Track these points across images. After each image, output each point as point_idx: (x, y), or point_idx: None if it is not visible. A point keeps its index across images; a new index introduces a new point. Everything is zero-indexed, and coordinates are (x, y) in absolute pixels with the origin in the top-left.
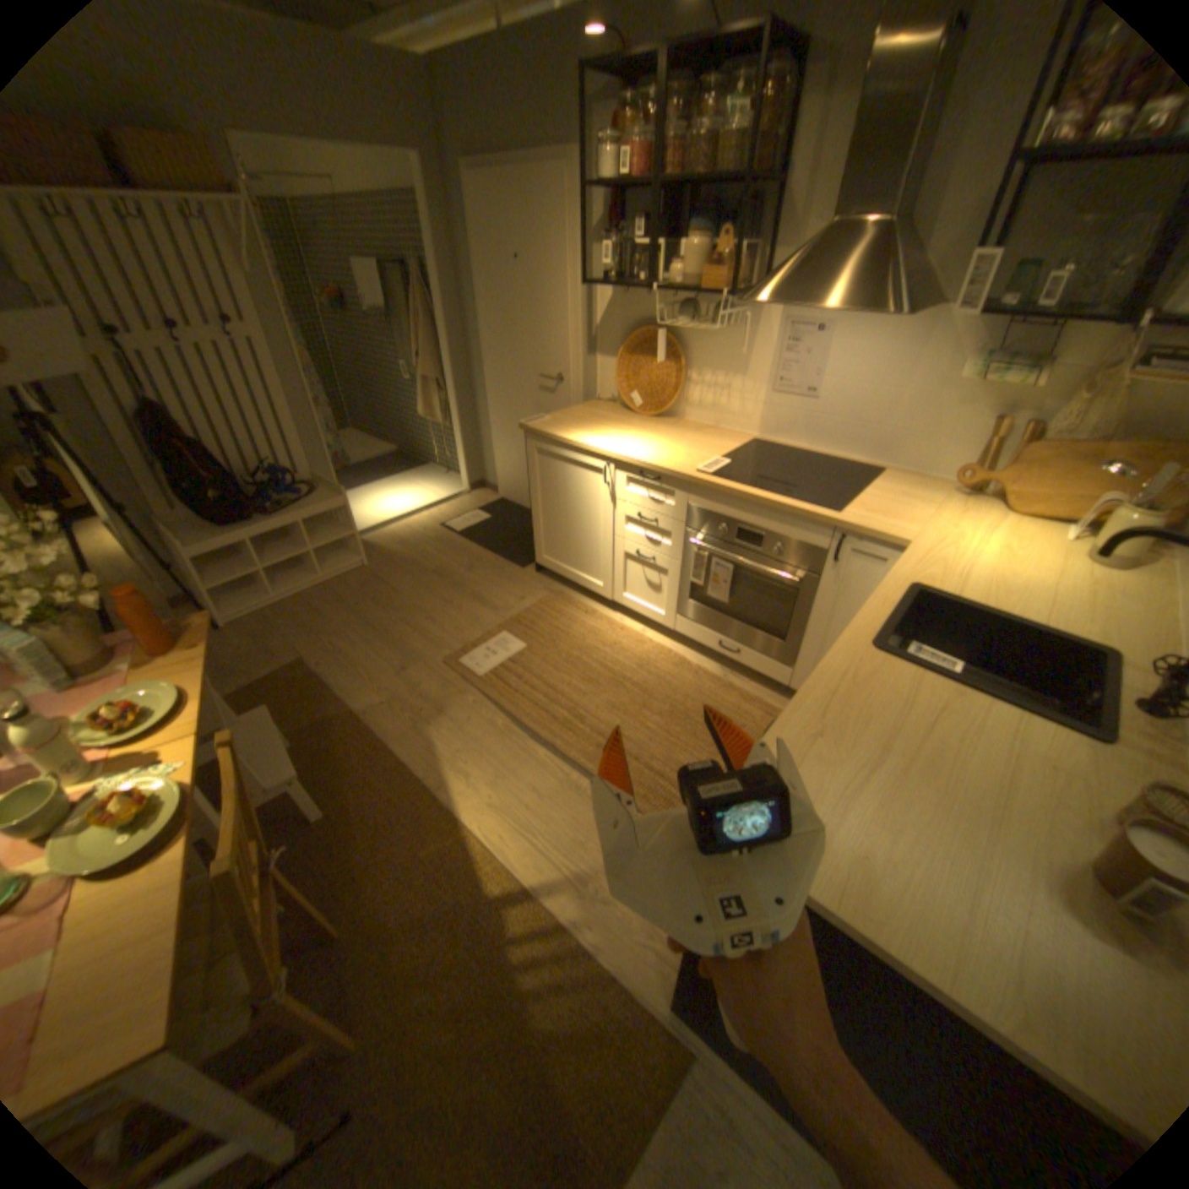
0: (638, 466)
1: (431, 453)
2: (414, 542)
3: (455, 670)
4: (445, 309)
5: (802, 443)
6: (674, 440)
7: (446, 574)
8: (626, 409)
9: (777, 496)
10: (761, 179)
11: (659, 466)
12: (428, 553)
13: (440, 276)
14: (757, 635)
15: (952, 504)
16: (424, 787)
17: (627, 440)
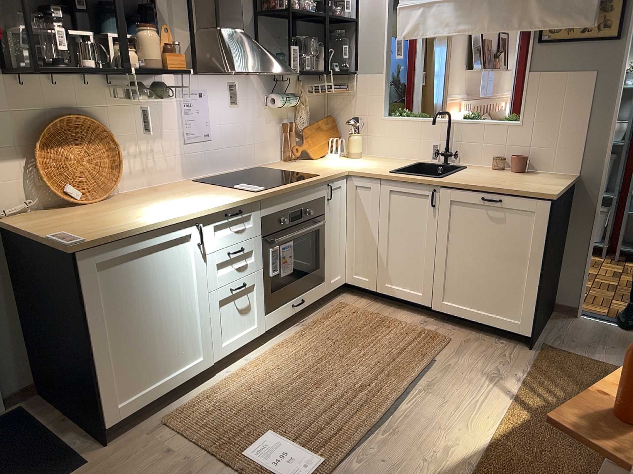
0: (225, 209)
1: None
2: None
3: None
4: None
5: (211, 172)
6: (178, 196)
7: None
8: (58, 209)
9: (298, 181)
10: None
11: (241, 199)
12: None
13: None
14: (308, 278)
15: (304, 163)
16: None
17: (169, 206)
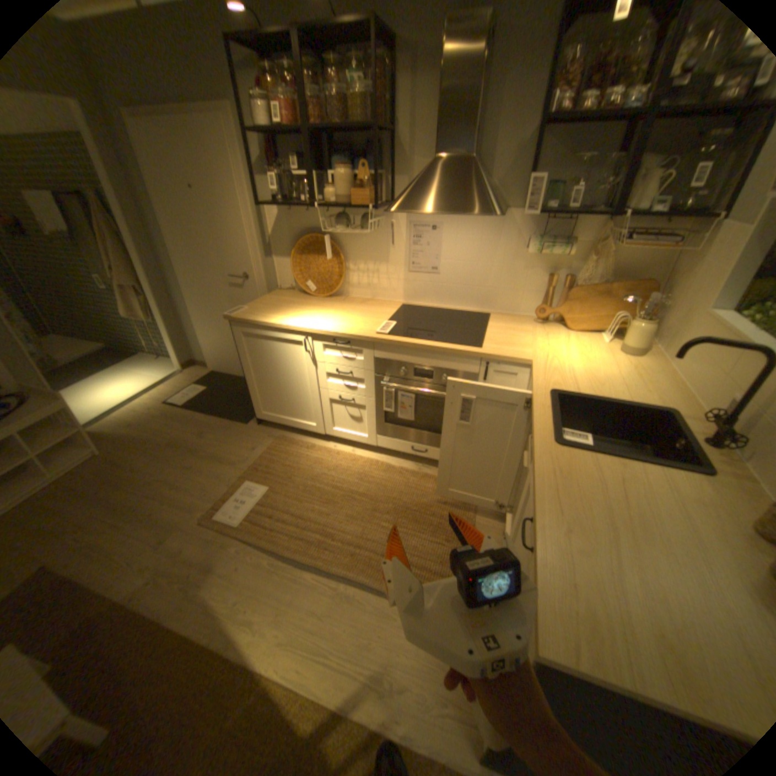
0: (332, 335)
1: (140, 344)
2: (141, 422)
3: (211, 528)
4: (131, 230)
5: (434, 303)
6: (350, 312)
7: (180, 444)
8: (304, 293)
9: (438, 342)
10: (378, 129)
11: (348, 334)
12: (157, 430)
13: (121, 203)
14: (437, 437)
15: (537, 330)
16: (212, 651)
17: (316, 317)
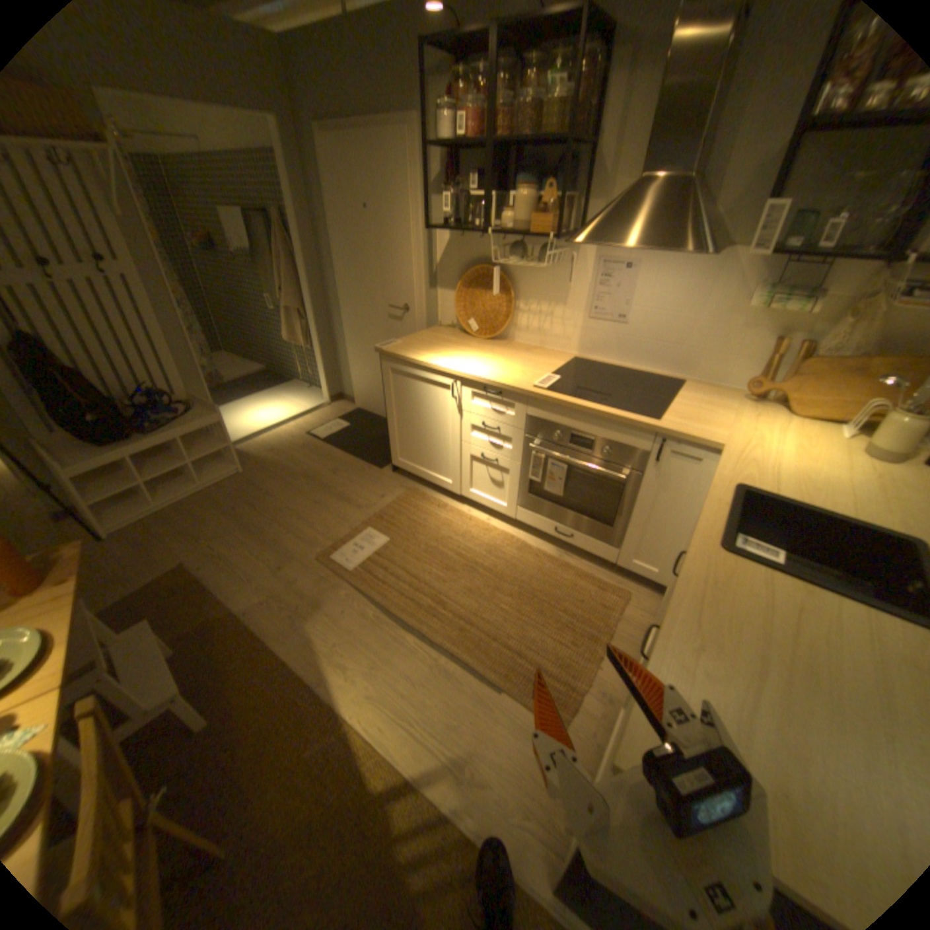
0: (482, 382)
1: (295, 371)
2: (283, 449)
3: (327, 566)
4: (303, 250)
5: (614, 360)
6: (509, 359)
7: (314, 476)
8: (464, 333)
9: (604, 406)
10: (576, 142)
11: (501, 383)
12: (296, 459)
13: (298, 221)
14: (588, 521)
15: (745, 409)
16: (305, 683)
17: (470, 360)
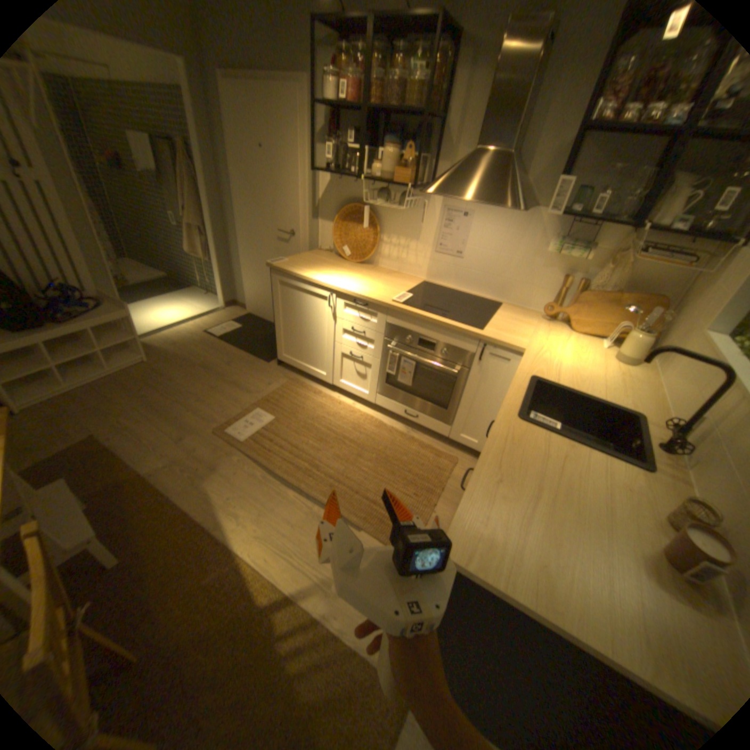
0: (353, 296)
1: (195, 279)
2: (184, 343)
3: (222, 438)
4: (206, 177)
5: (453, 285)
6: (374, 279)
7: (211, 367)
8: (340, 257)
9: (444, 318)
10: (431, 116)
11: (368, 297)
12: (196, 352)
13: (202, 152)
14: (429, 405)
15: (542, 326)
16: (204, 528)
17: (344, 278)
